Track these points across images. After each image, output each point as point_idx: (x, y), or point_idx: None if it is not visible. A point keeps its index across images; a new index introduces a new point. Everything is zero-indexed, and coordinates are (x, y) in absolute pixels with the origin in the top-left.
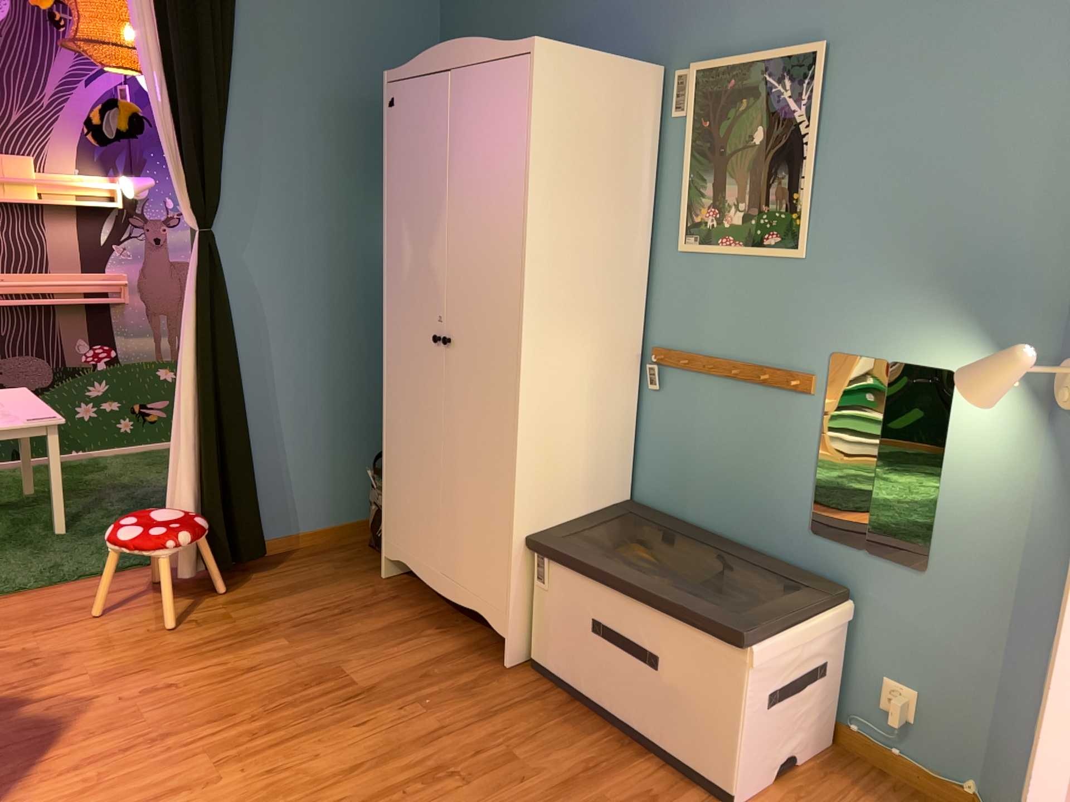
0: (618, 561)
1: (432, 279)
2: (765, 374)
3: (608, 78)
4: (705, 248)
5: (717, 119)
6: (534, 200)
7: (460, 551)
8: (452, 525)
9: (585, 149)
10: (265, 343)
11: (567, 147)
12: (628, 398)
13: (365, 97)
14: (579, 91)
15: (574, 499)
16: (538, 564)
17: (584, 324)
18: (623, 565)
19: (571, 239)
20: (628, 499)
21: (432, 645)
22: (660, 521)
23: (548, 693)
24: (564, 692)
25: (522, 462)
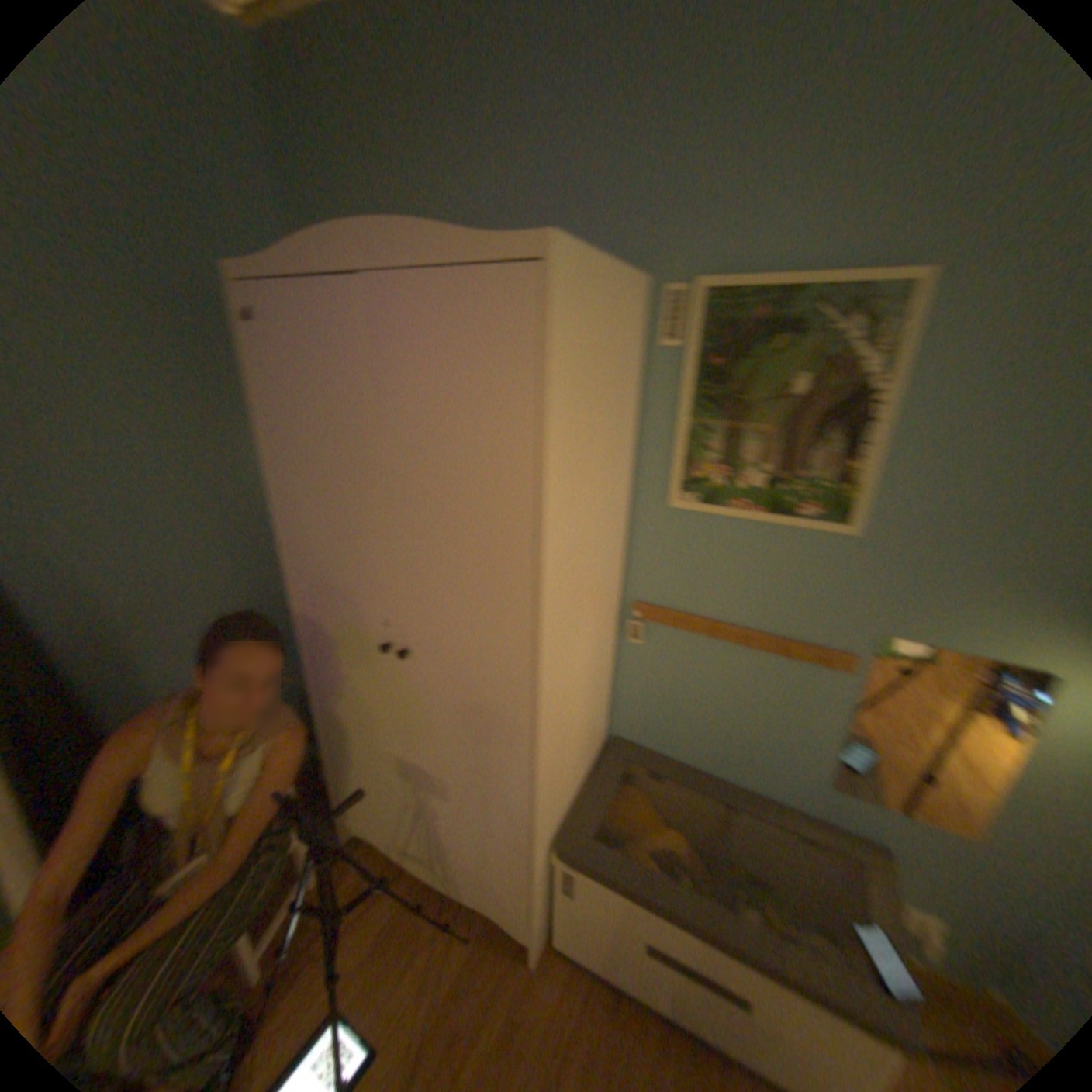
0: (670, 886)
1: (364, 576)
2: (788, 649)
3: (612, 300)
4: (709, 510)
5: (733, 356)
6: (550, 504)
7: (445, 847)
8: (425, 814)
9: (593, 409)
10: (112, 644)
11: (578, 412)
12: (607, 658)
13: (184, 289)
14: (590, 324)
15: (574, 783)
16: (565, 889)
17: (585, 619)
18: (682, 900)
19: (579, 532)
20: (605, 739)
21: (437, 962)
22: (653, 771)
23: (589, 1001)
24: (605, 994)
25: (541, 803)
